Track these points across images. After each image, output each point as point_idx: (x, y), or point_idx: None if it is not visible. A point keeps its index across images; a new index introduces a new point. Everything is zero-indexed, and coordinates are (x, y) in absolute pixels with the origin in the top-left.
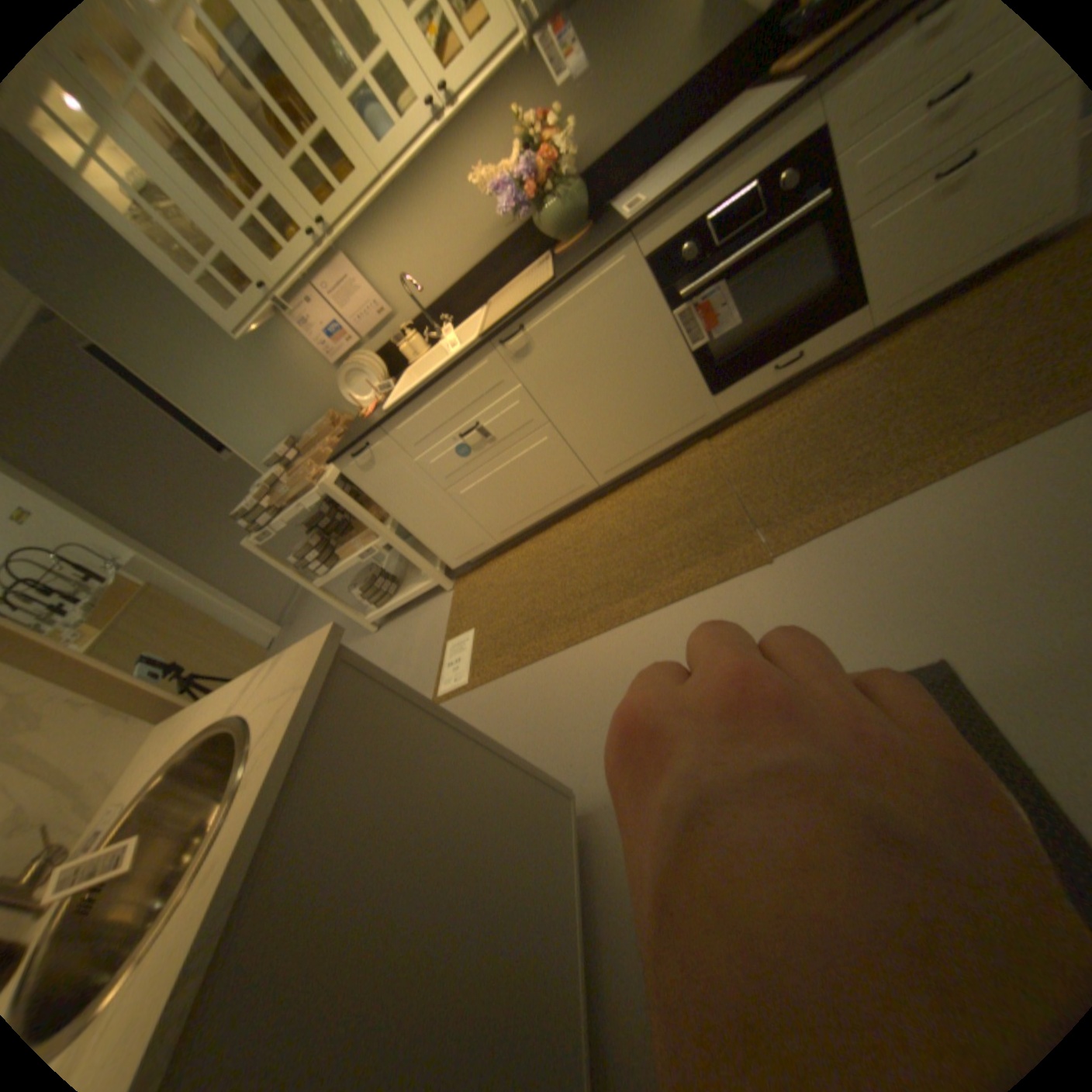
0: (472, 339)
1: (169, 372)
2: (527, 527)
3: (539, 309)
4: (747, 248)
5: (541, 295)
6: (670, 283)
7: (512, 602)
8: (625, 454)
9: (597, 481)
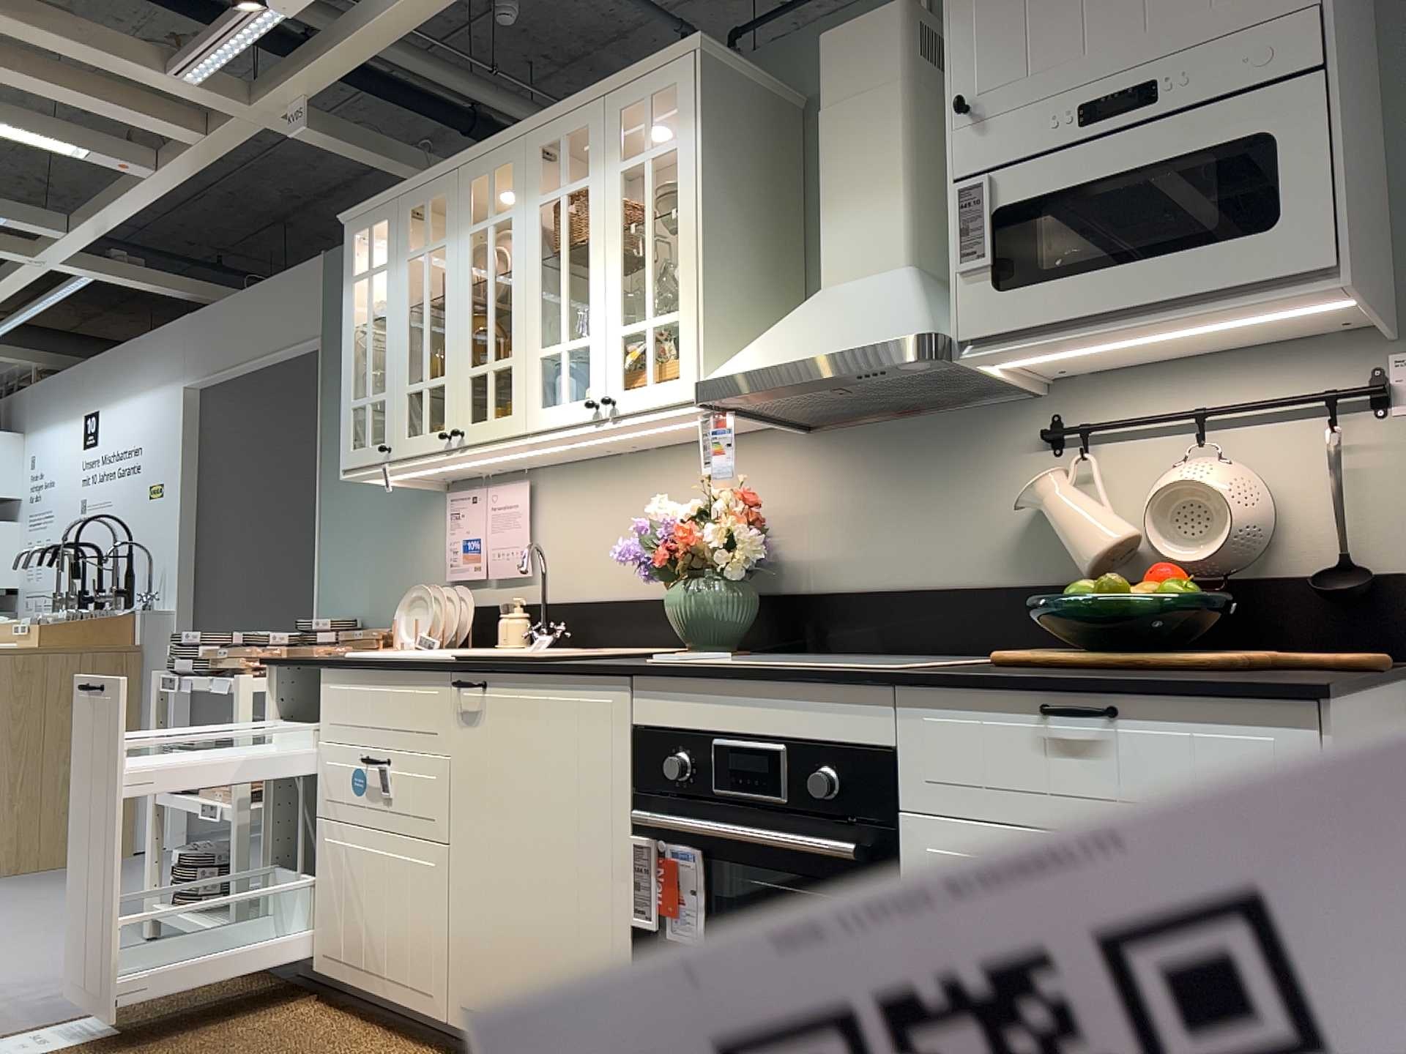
0: (450, 657)
1: (338, 468)
2: (348, 984)
3: (506, 683)
4: (727, 832)
5: (511, 667)
6: (644, 792)
7: (174, 1050)
8: (493, 1007)
9: (446, 1011)
